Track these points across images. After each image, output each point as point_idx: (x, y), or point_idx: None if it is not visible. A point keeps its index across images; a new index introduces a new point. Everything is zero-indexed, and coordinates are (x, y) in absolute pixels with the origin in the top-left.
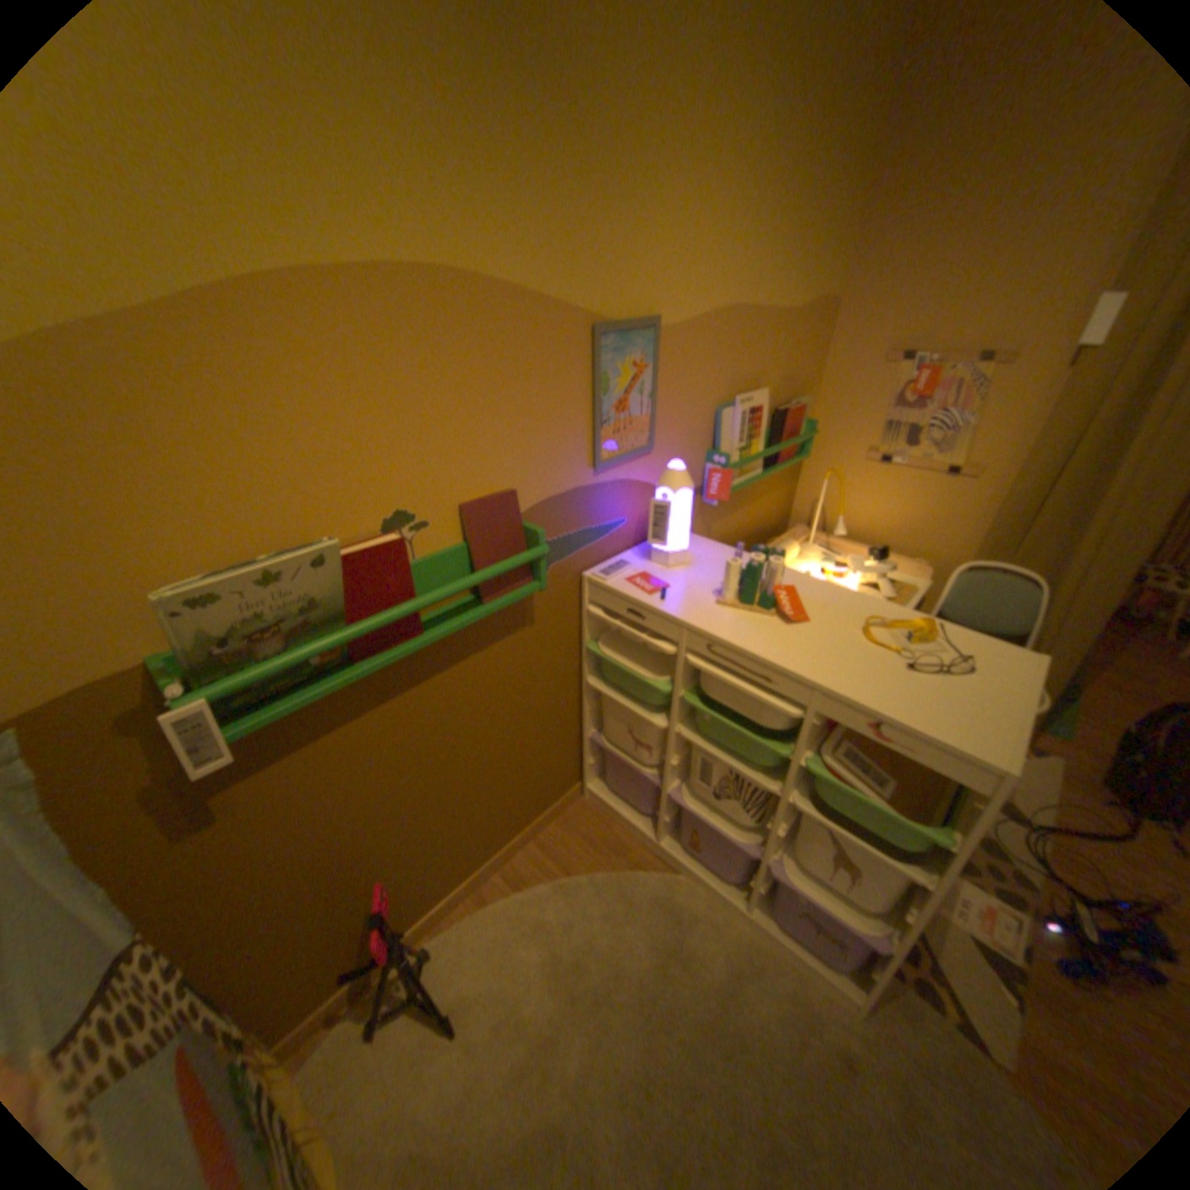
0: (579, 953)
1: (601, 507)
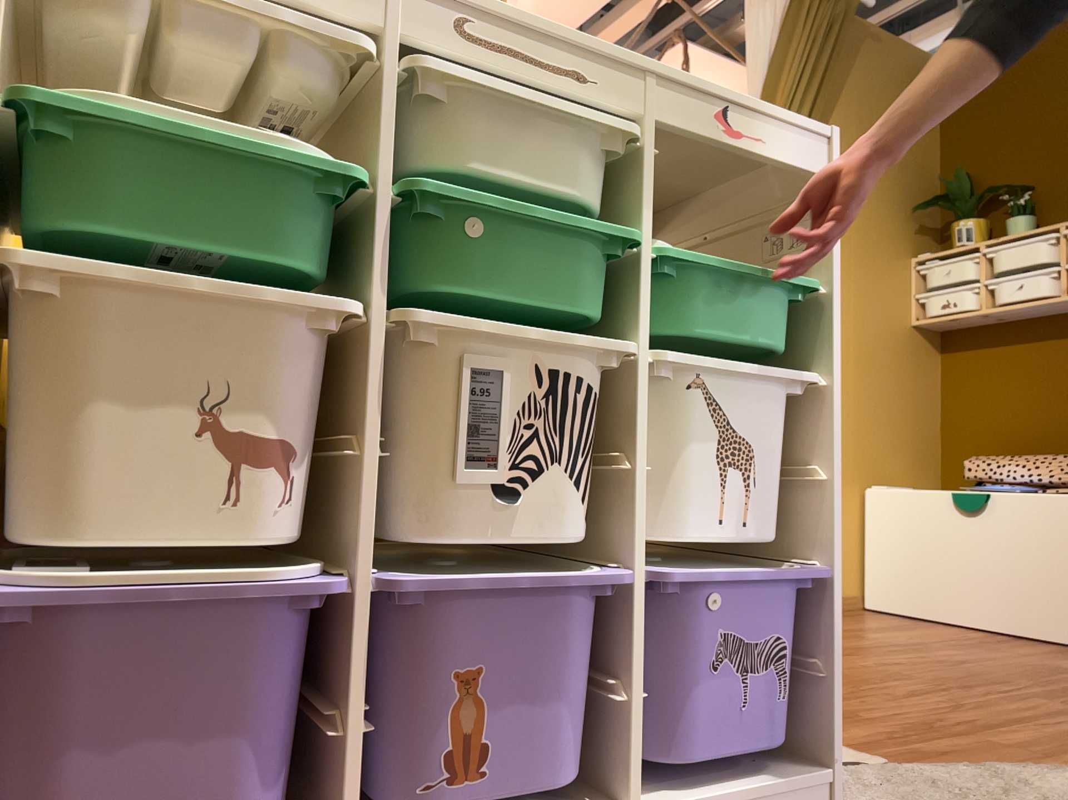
0: None
1: None
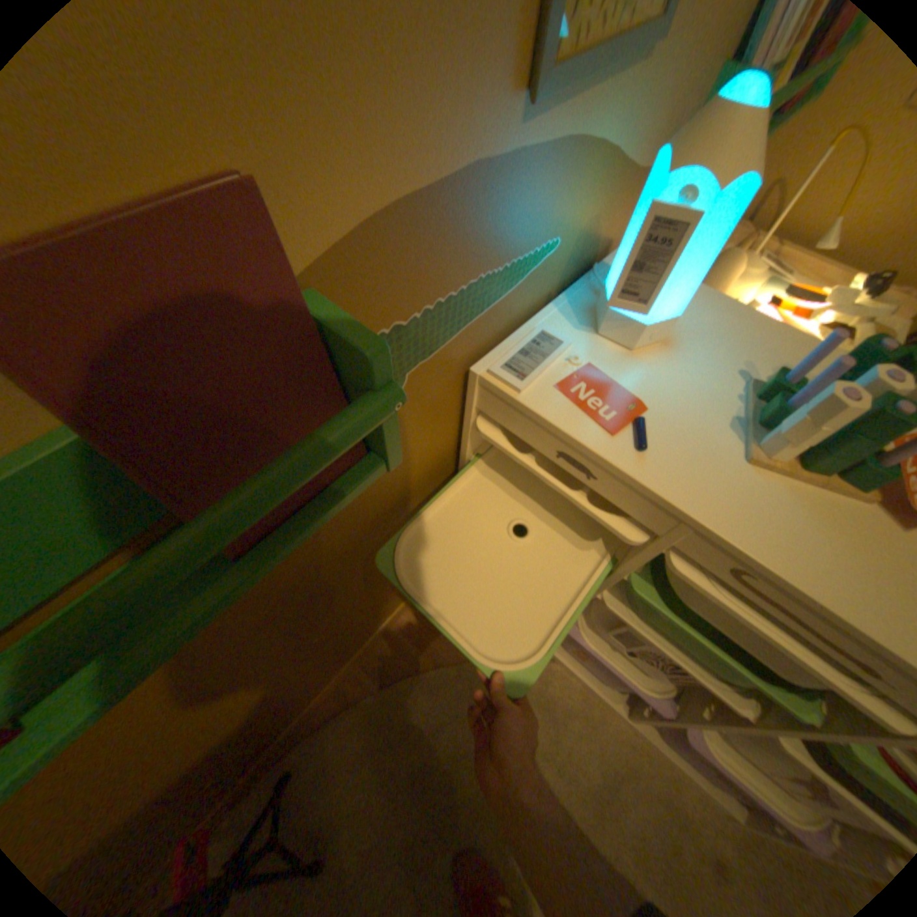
0: (451, 760)
1: (524, 215)
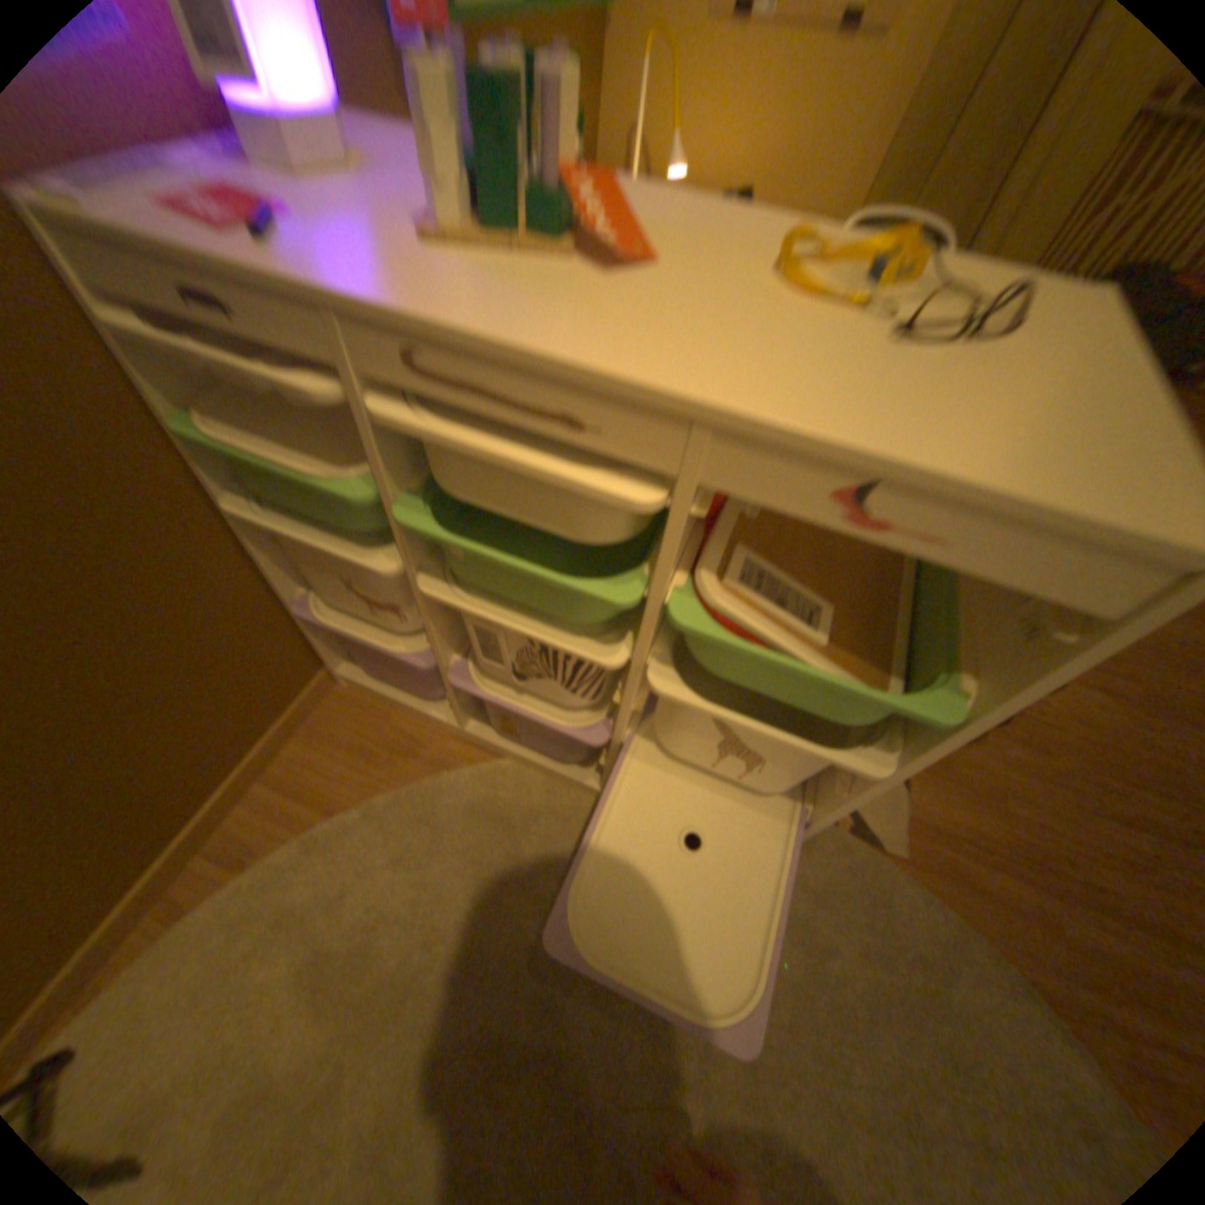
0: (357, 929)
1: None
